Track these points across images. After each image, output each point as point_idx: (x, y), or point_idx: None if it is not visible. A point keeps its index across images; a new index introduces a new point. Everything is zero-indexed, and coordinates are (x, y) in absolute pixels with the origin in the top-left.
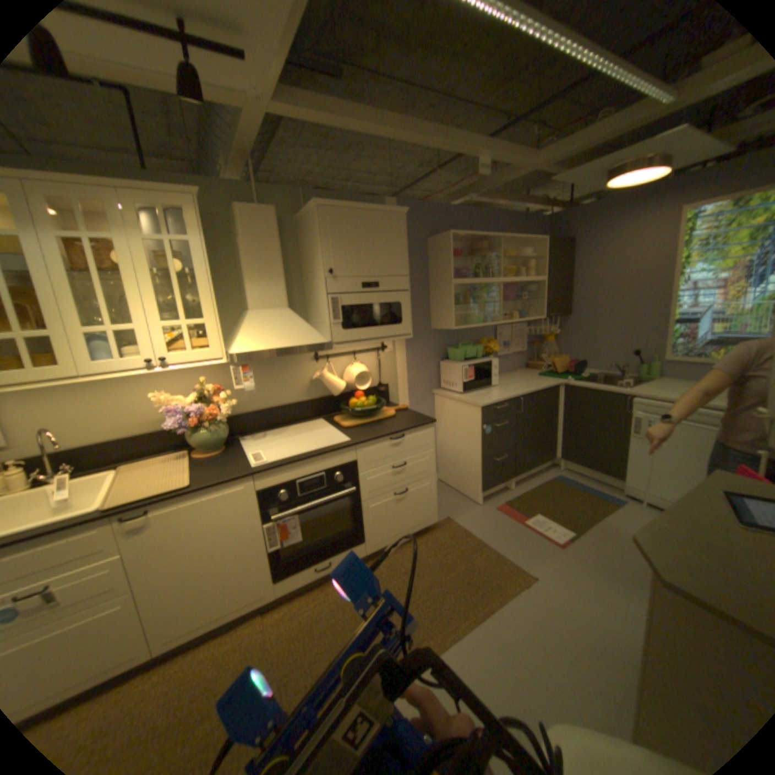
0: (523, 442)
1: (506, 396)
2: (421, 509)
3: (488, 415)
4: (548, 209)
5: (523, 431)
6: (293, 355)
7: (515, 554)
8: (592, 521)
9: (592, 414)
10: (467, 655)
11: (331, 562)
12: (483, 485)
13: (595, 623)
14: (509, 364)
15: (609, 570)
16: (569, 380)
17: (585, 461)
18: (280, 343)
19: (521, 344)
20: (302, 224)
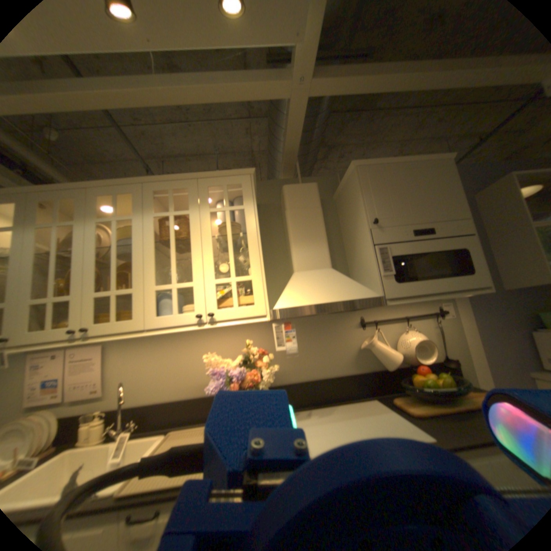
0: None
1: None
2: None
3: None
4: None
5: None
6: (338, 320)
7: None
8: None
9: None
10: None
11: None
12: None
13: None
14: None
15: None
16: None
17: None
18: (324, 298)
19: None
20: (340, 197)
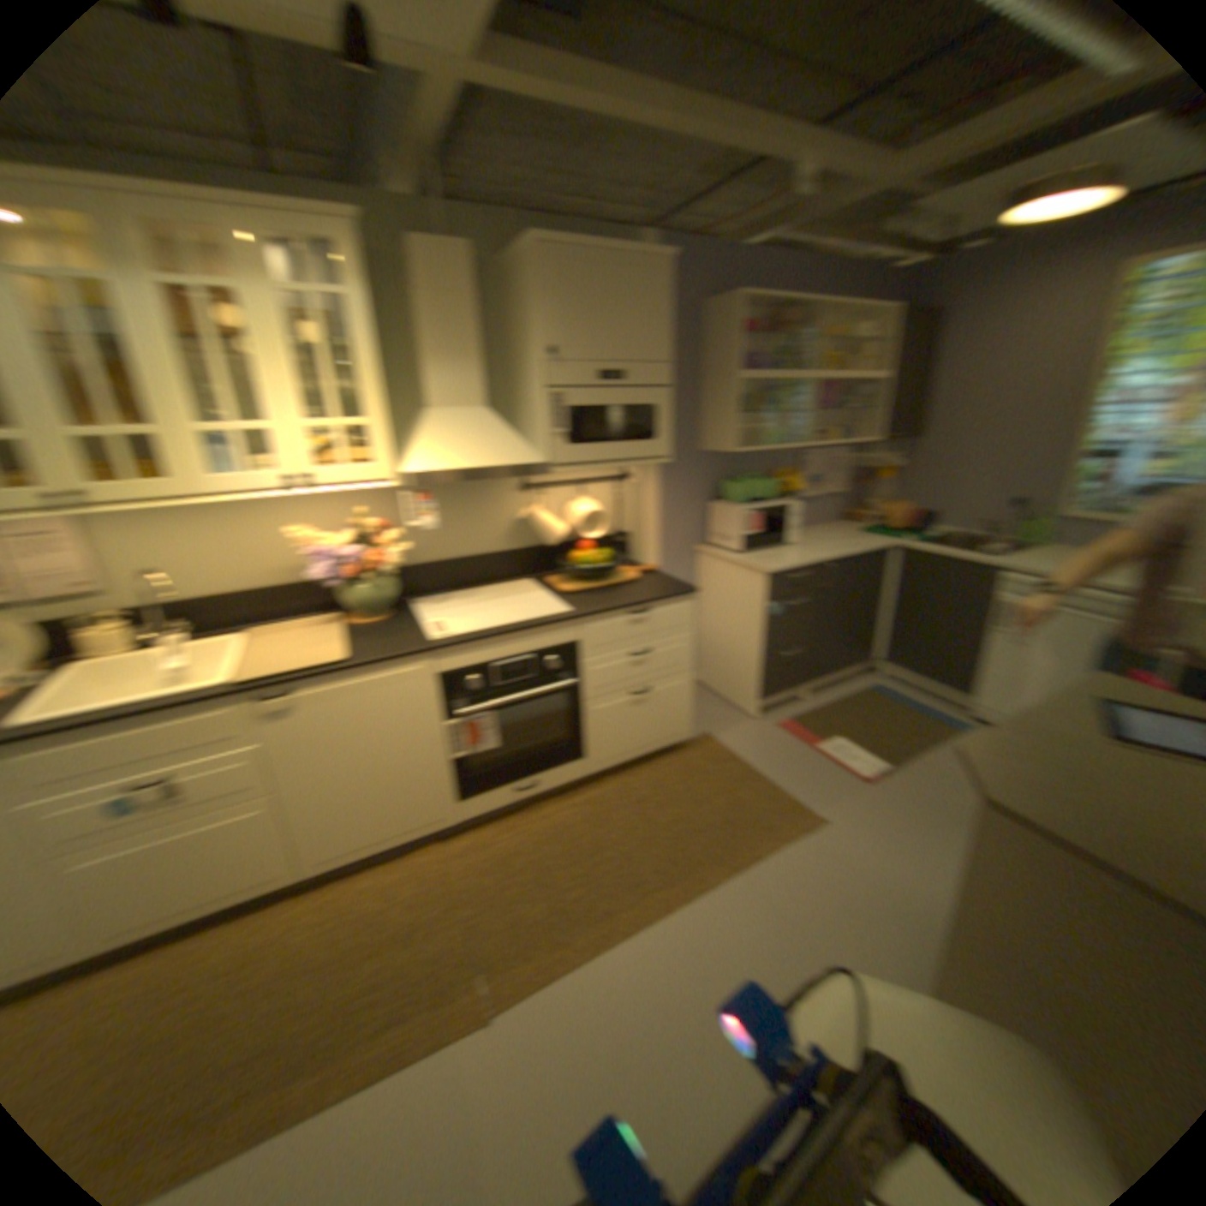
0: (823, 631)
1: (804, 559)
2: (664, 718)
3: (774, 586)
4: (902, 257)
5: (824, 615)
6: (484, 481)
7: (795, 787)
8: (914, 749)
9: (933, 595)
10: (715, 909)
11: (531, 781)
12: (757, 690)
13: (898, 881)
14: (813, 512)
15: (929, 816)
16: (904, 541)
17: (914, 664)
18: (466, 462)
19: (835, 481)
20: (503, 270)
